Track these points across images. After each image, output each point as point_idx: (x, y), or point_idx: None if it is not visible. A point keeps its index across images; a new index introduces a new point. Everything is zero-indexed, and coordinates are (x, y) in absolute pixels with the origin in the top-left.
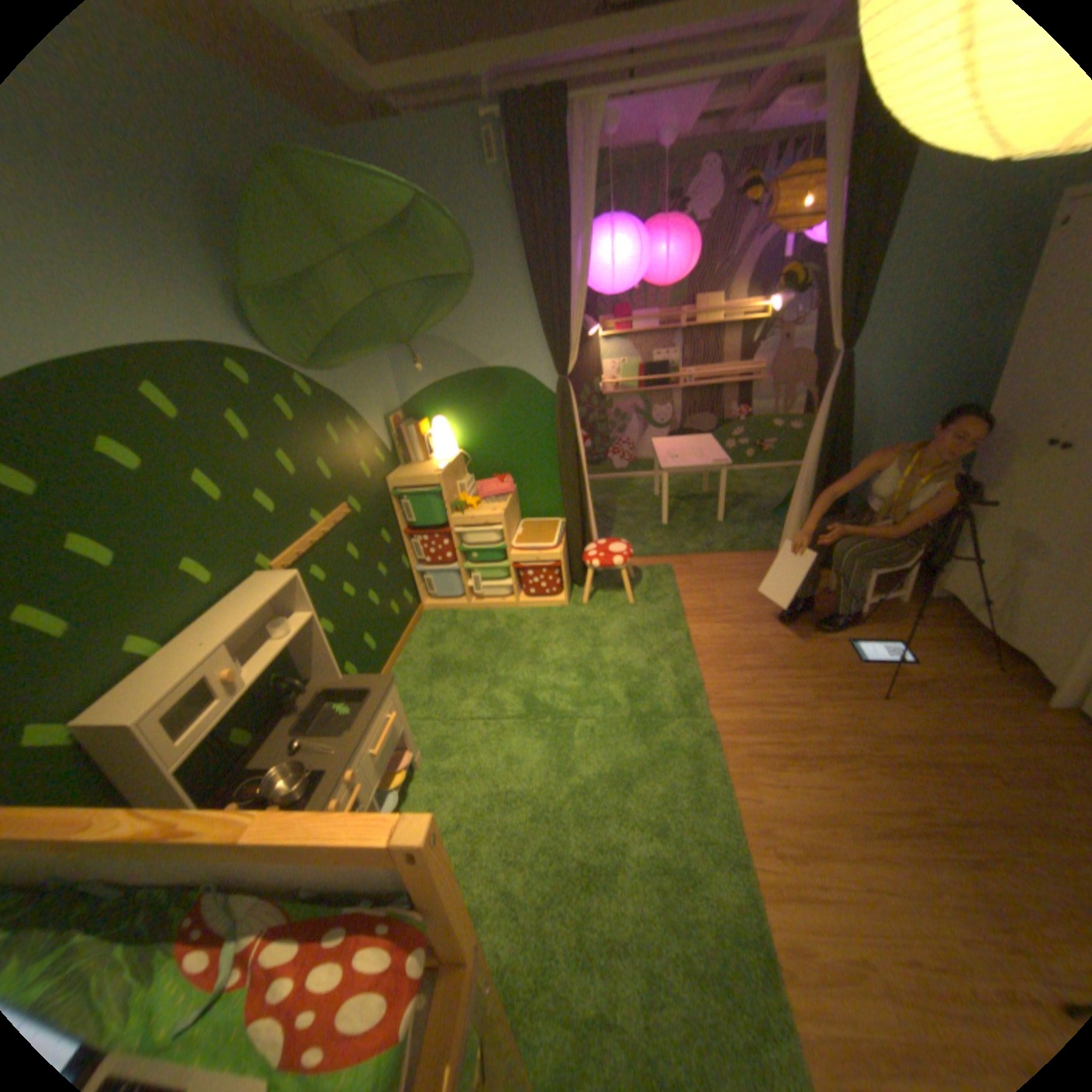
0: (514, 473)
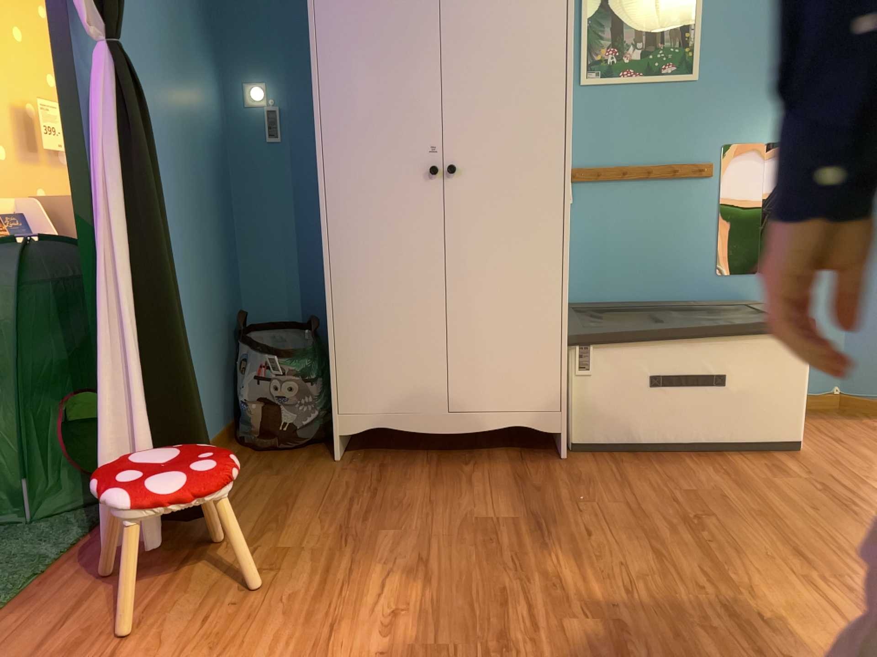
0: None
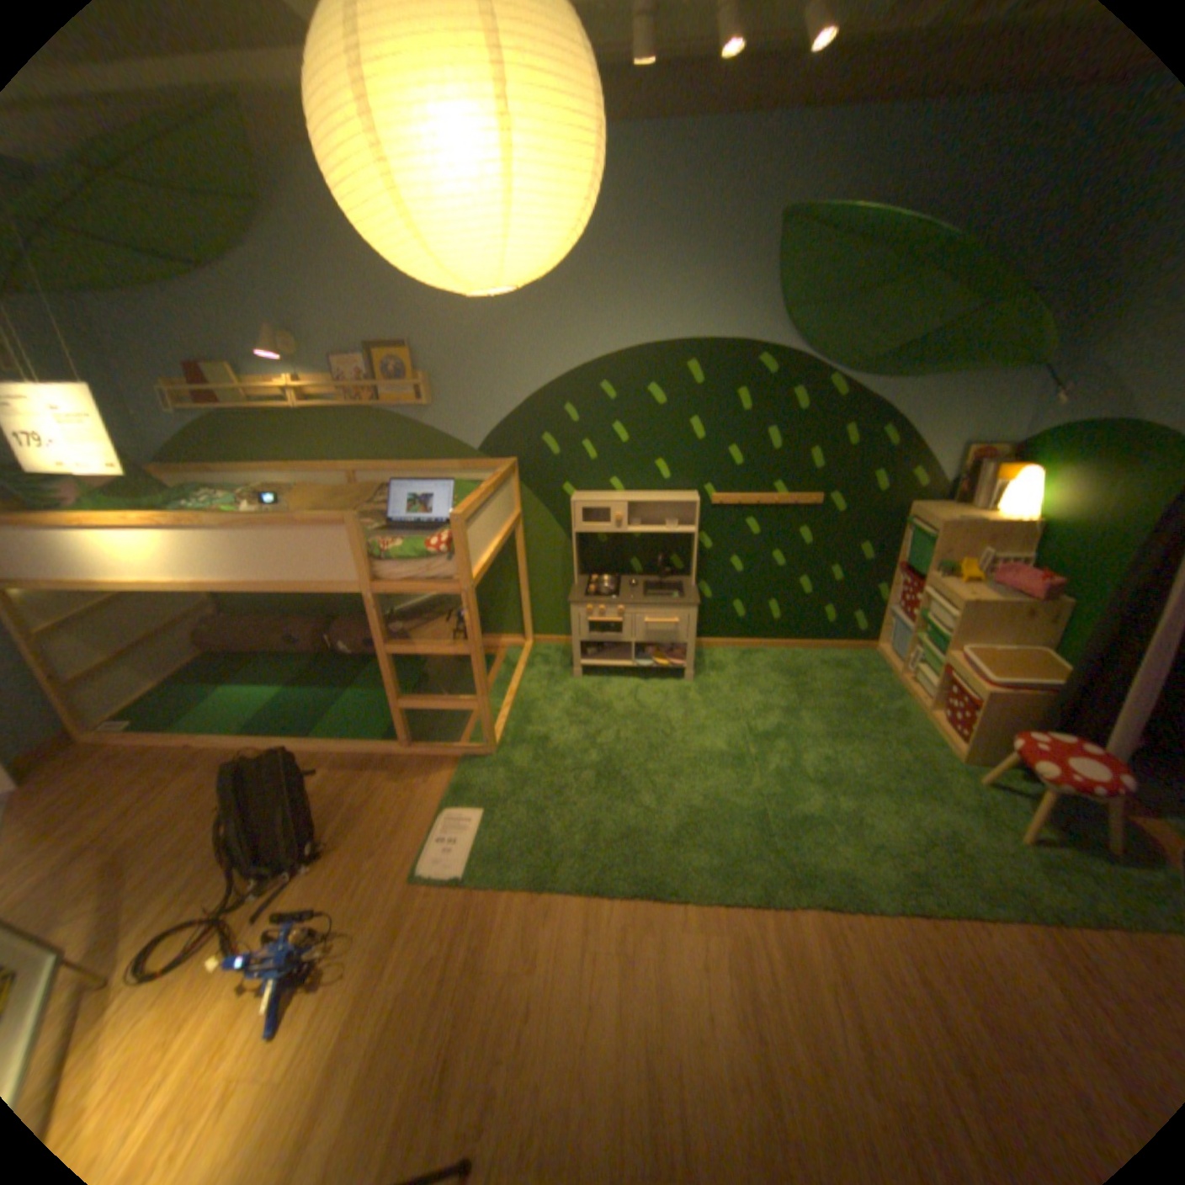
0: (1087, 586)
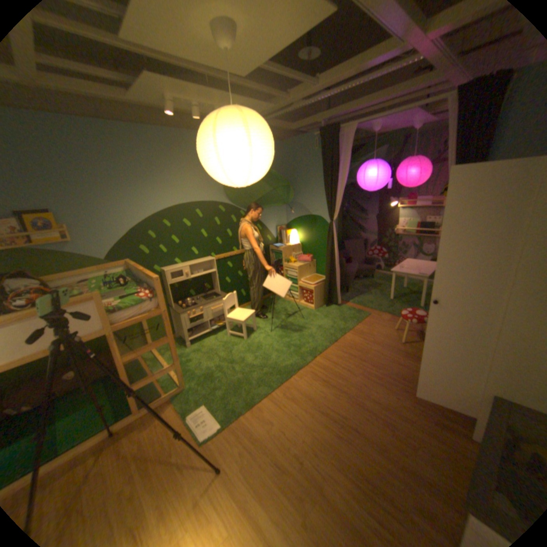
0: (316, 255)
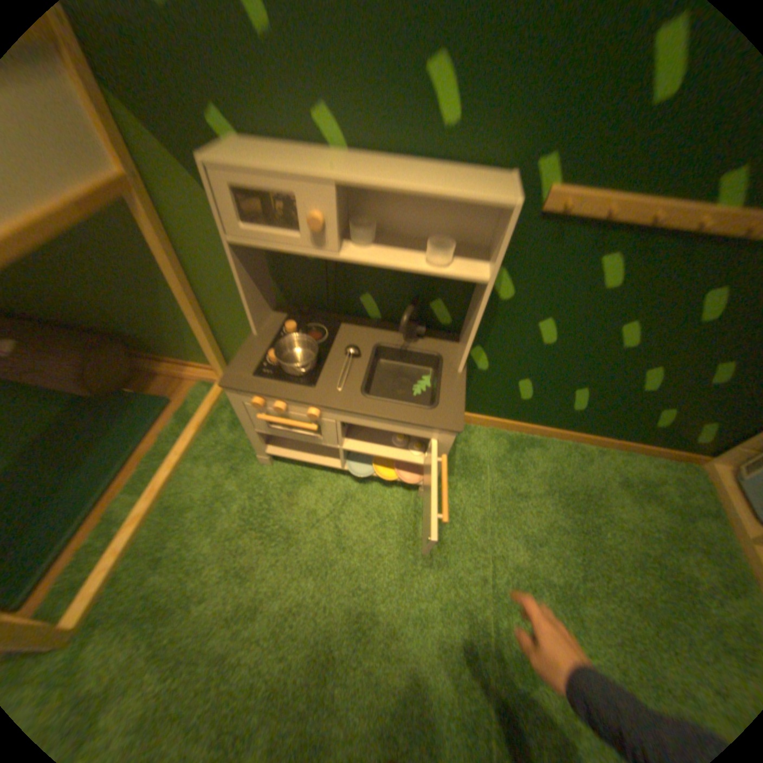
0: None
